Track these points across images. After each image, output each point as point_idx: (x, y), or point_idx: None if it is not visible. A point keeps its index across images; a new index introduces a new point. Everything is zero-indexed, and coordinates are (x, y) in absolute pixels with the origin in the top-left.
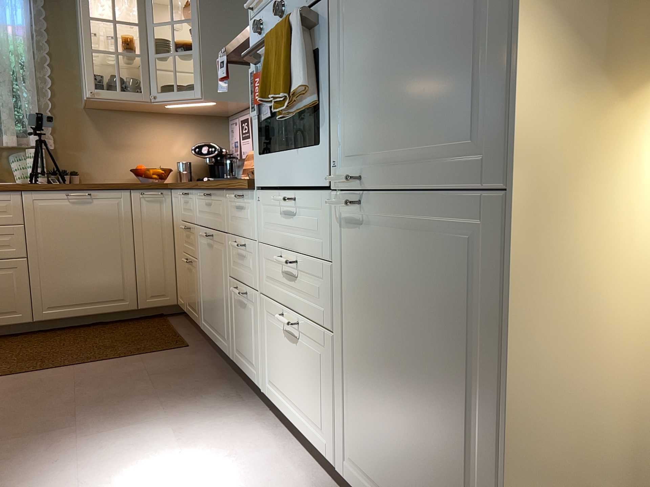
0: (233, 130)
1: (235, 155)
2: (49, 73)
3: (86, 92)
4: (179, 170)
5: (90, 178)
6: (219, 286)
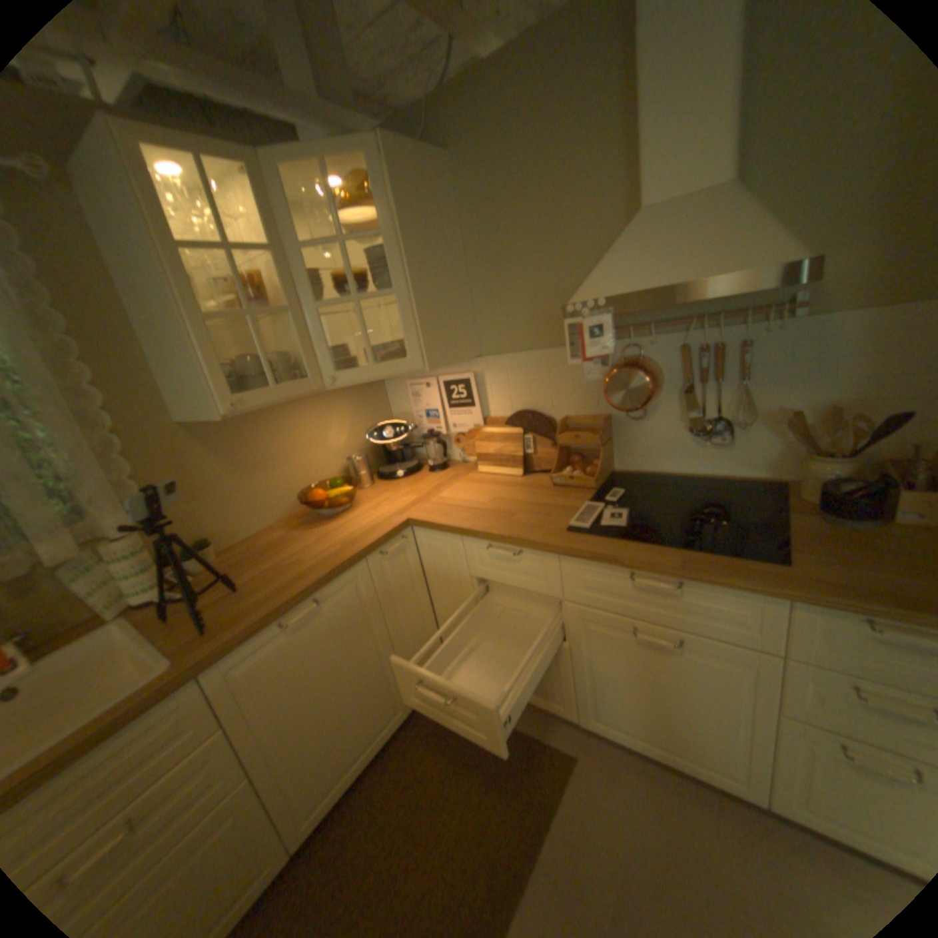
0: (419, 395)
1: (434, 429)
2: (86, 377)
3: (217, 407)
4: (356, 472)
5: (226, 538)
6: (714, 712)
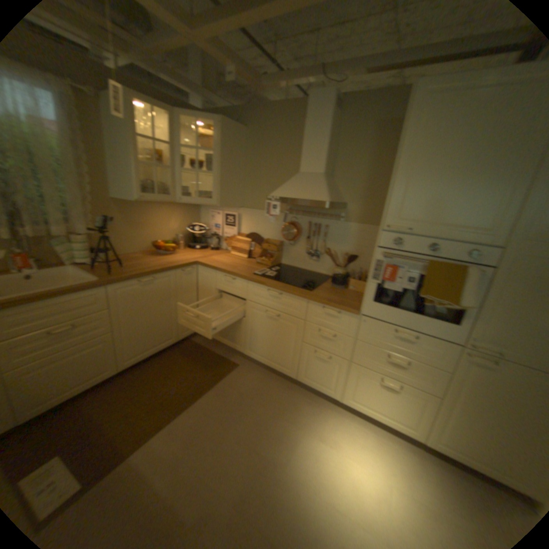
0: (213, 217)
1: (215, 233)
2: (83, 171)
3: (133, 196)
4: (177, 241)
5: (115, 251)
6: (284, 342)
